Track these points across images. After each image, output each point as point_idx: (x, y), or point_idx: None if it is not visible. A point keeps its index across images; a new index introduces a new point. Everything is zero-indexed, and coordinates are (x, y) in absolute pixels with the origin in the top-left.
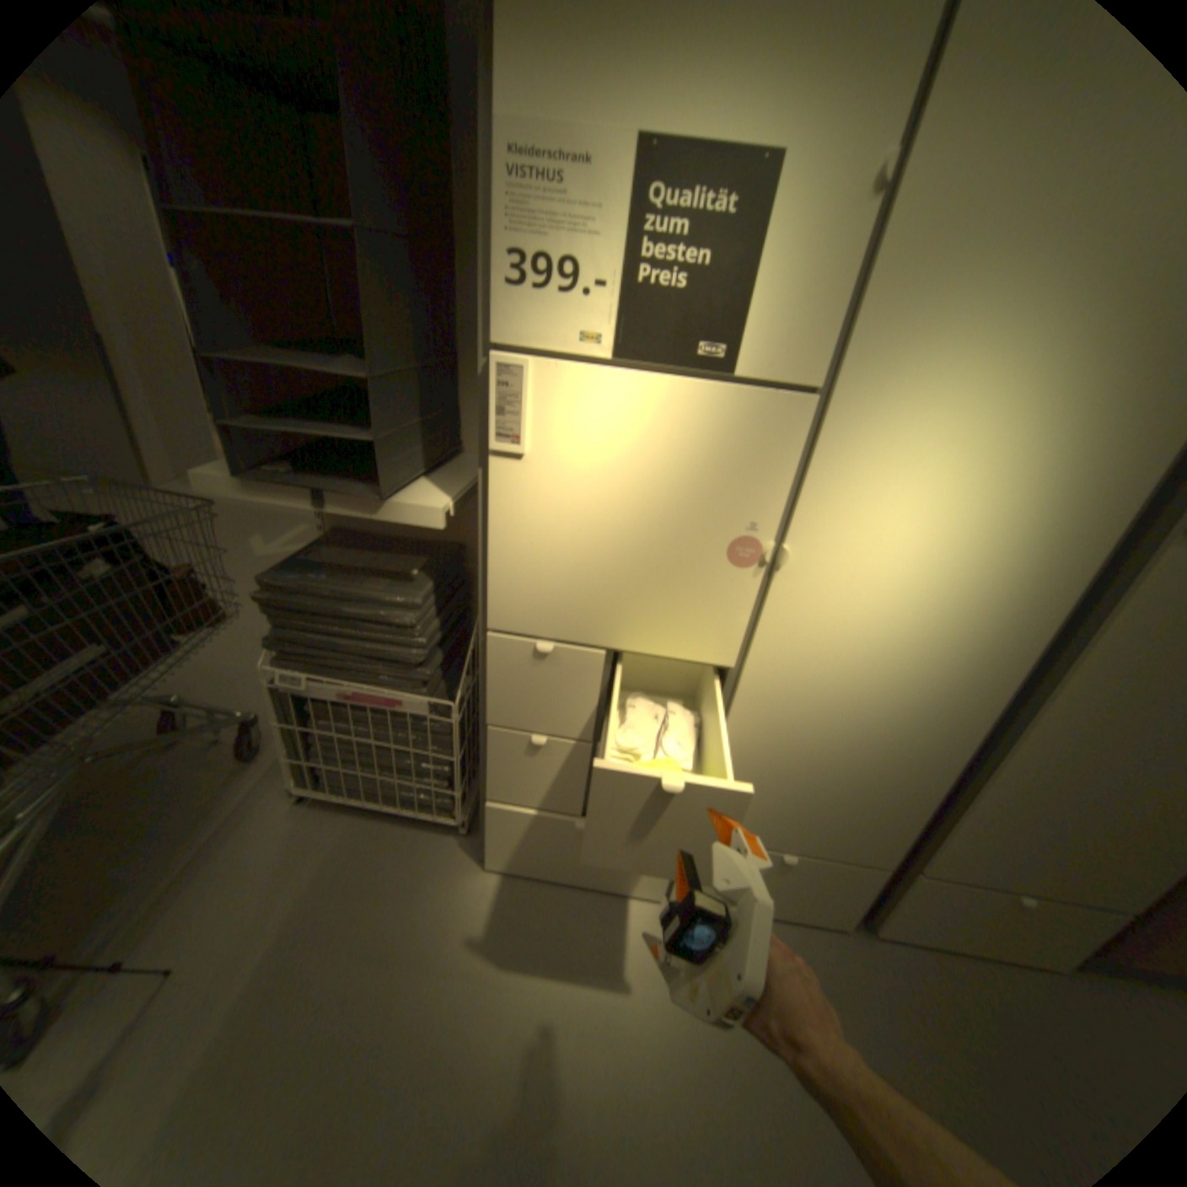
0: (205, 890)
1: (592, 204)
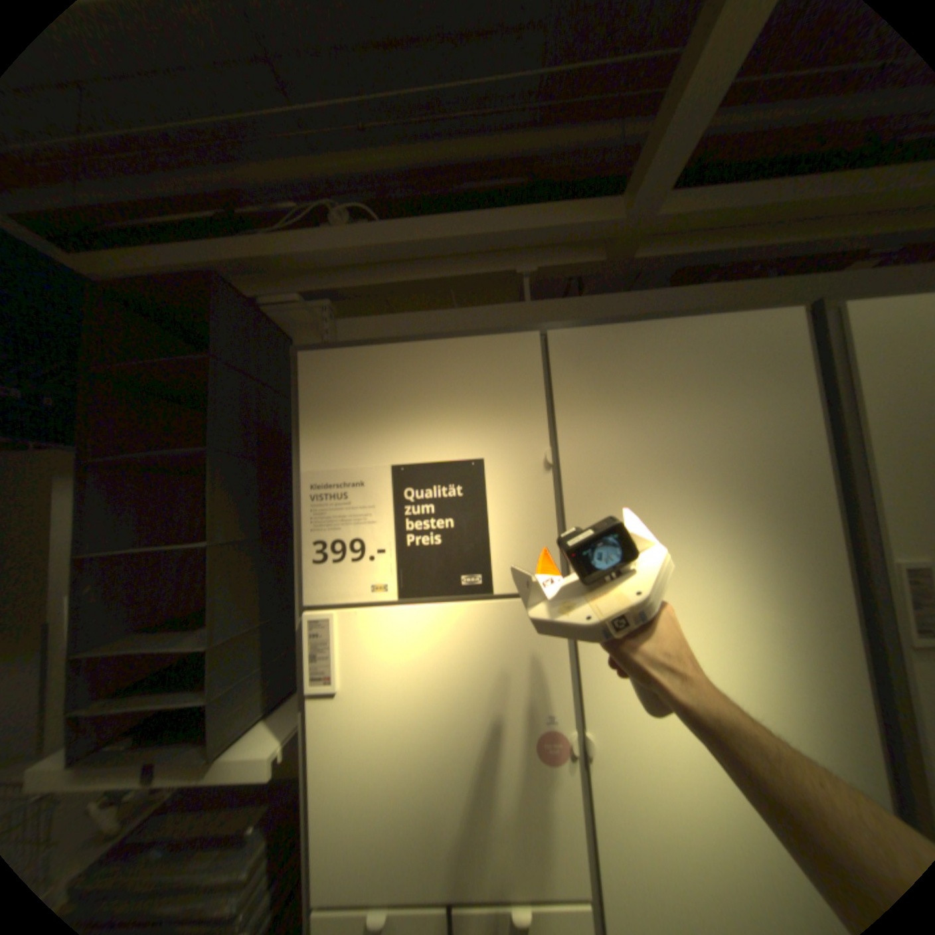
0: None
1: (368, 506)
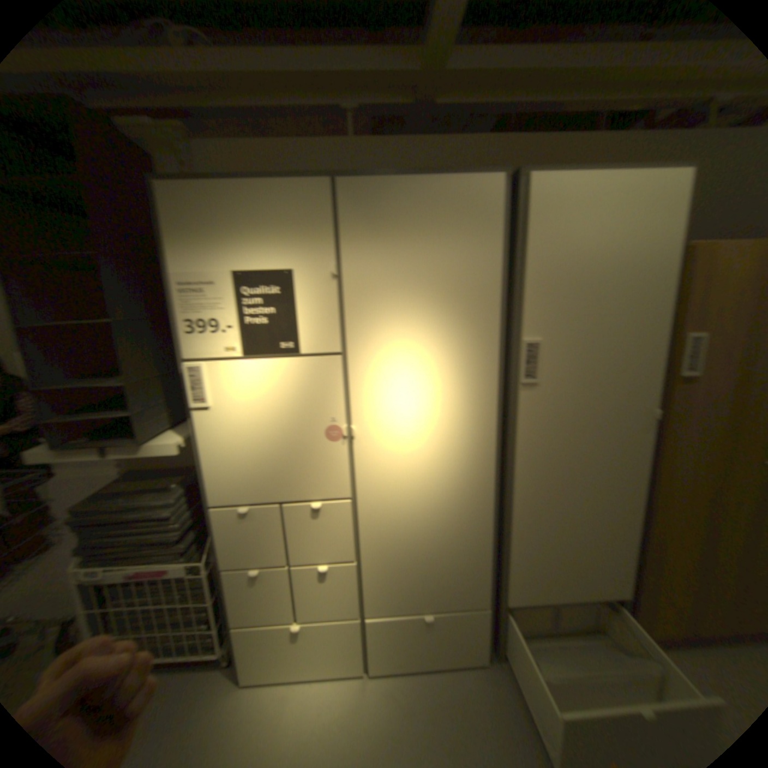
0: None
1: (222, 298)
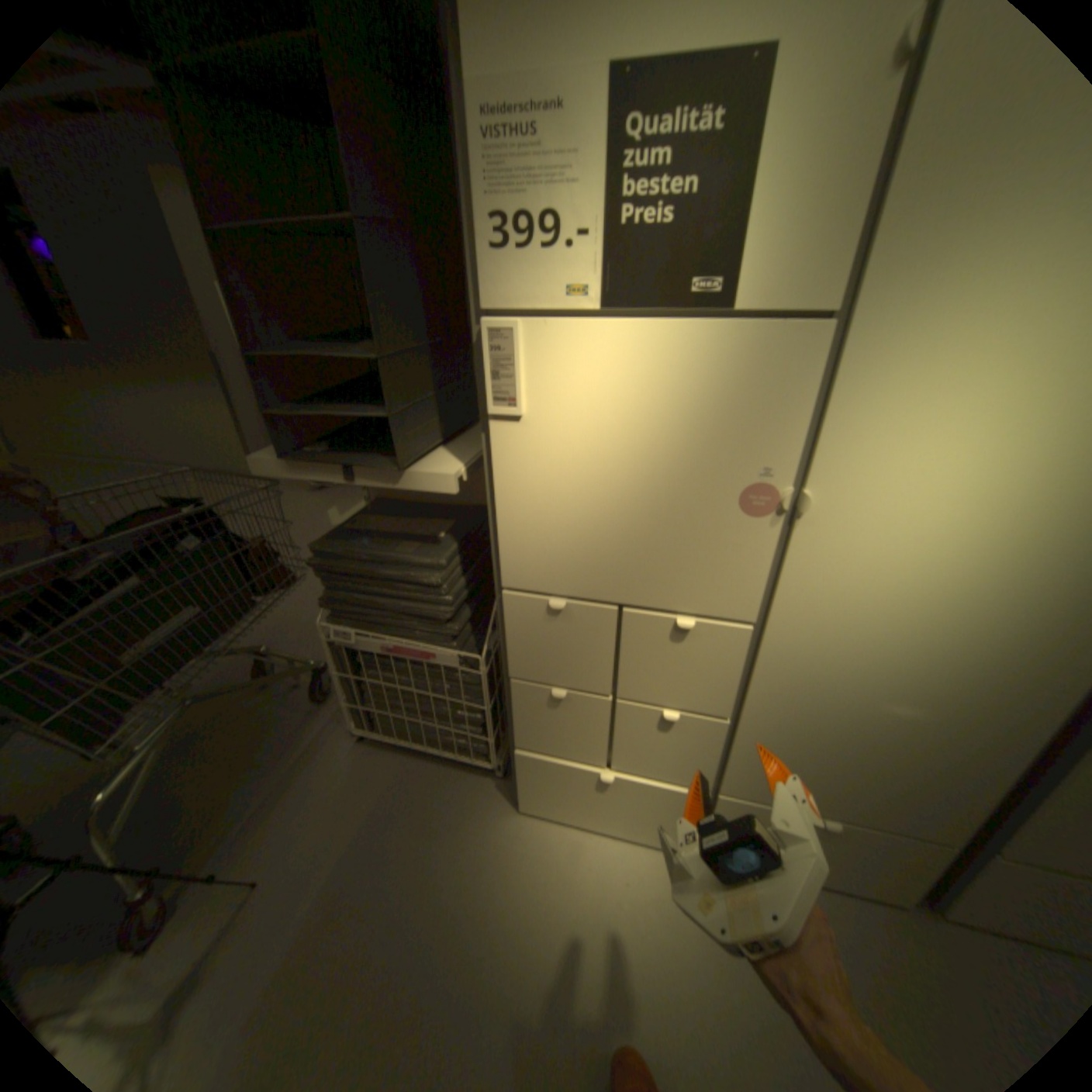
0: (285, 816)
1: (567, 149)
